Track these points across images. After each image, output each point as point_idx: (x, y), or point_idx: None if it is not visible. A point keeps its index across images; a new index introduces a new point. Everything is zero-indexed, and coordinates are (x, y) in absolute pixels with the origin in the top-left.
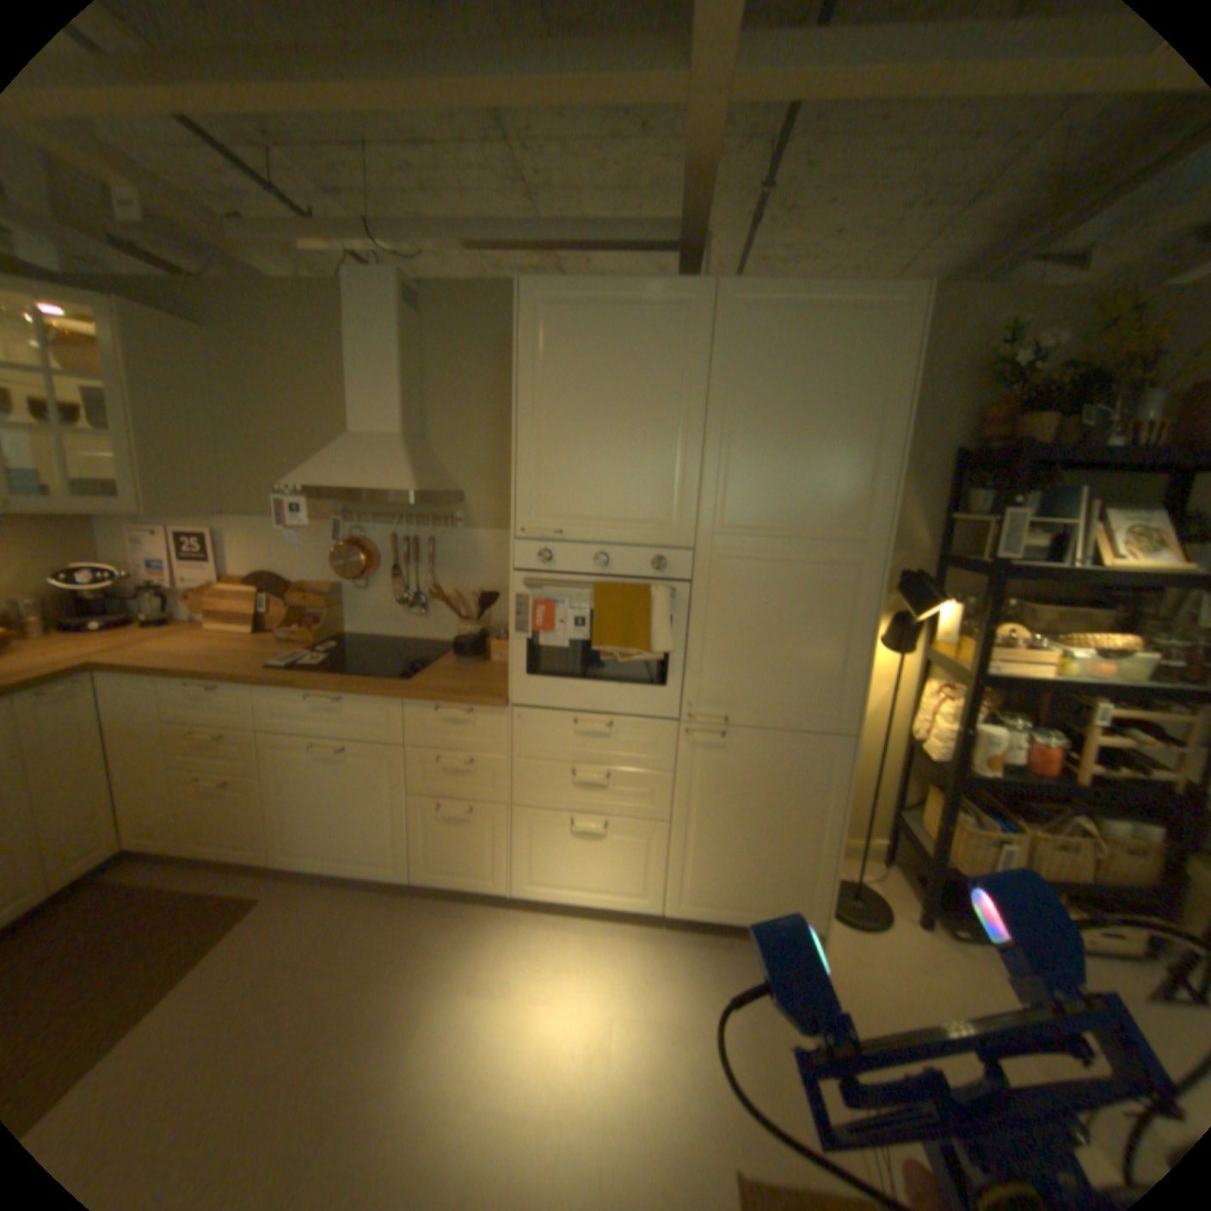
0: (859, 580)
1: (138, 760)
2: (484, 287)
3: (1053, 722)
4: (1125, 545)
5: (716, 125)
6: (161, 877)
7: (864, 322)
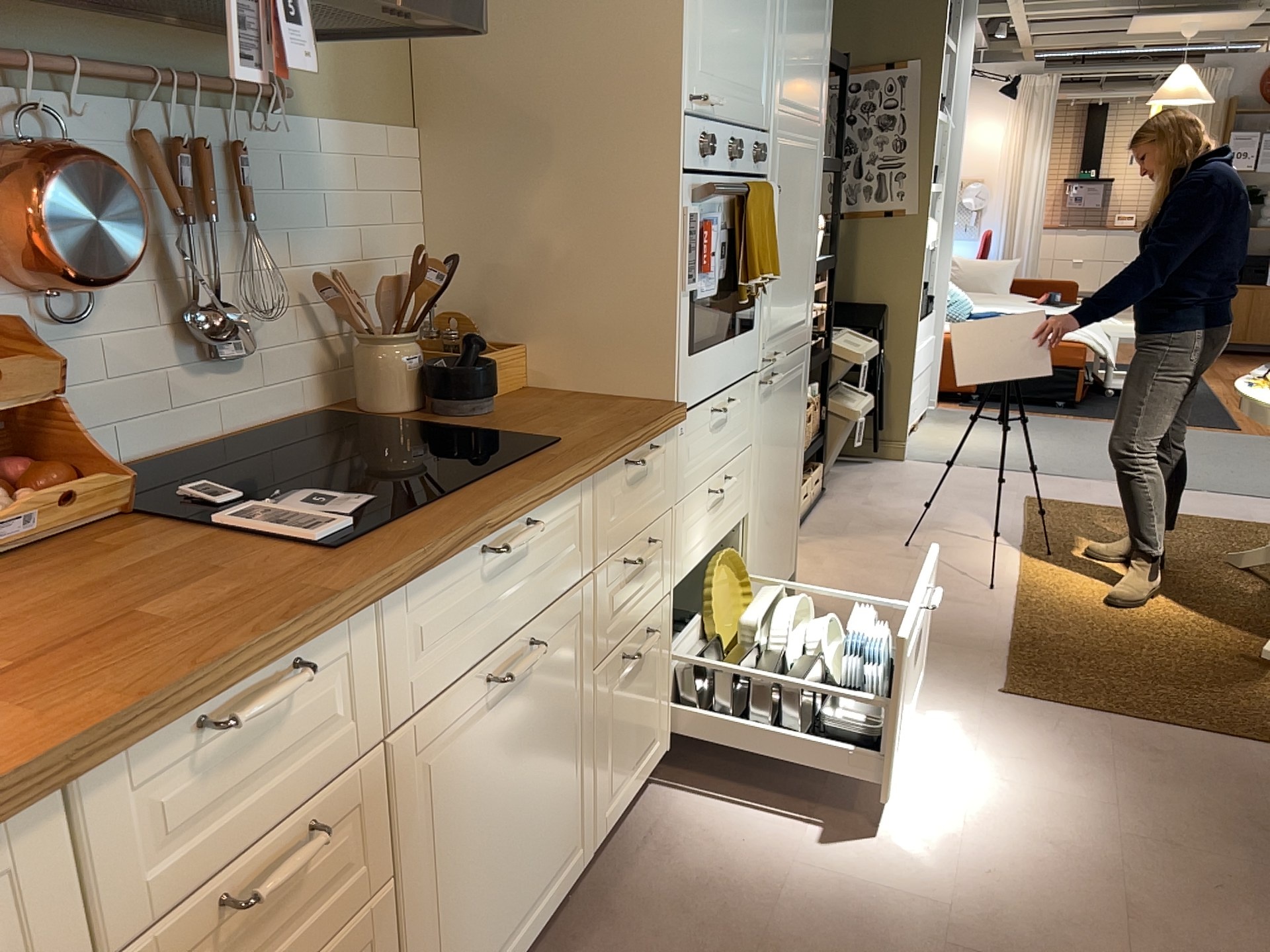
0: (815, 171)
1: None
2: None
3: None
4: None
5: None
6: None
7: None
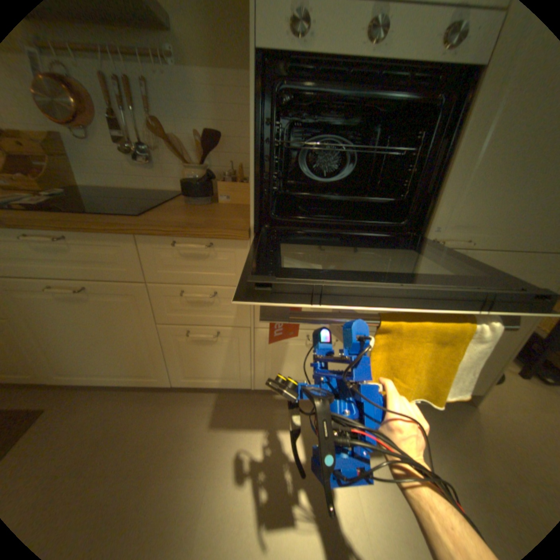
0: None
1: None
2: None
3: None
4: None
5: None
6: None
7: None
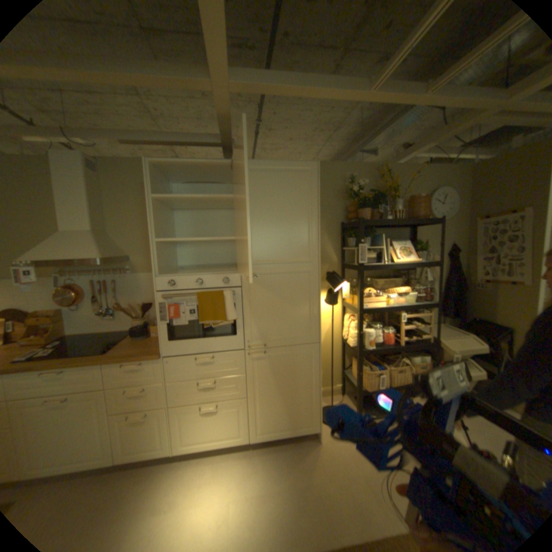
0: (309, 278)
1: None
2: (130, 161)
3: (389, 323)
4: (400, 254)
5: (226, 100)
6: None
7: (296, 177)
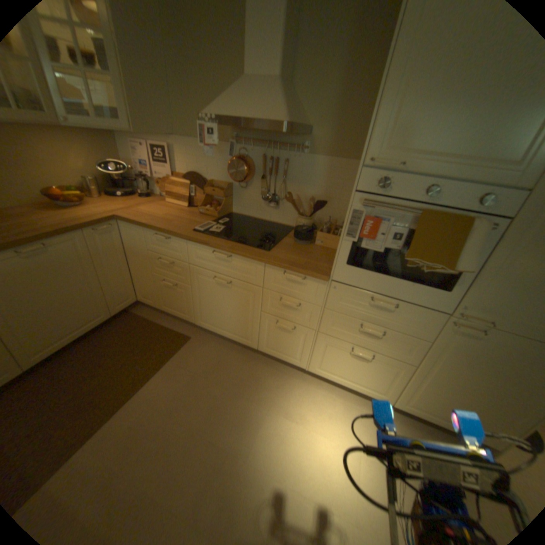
0: None
1: (140, 266)
2: None
3: None
4: None
5: None
6: (152, 316)
7: None
